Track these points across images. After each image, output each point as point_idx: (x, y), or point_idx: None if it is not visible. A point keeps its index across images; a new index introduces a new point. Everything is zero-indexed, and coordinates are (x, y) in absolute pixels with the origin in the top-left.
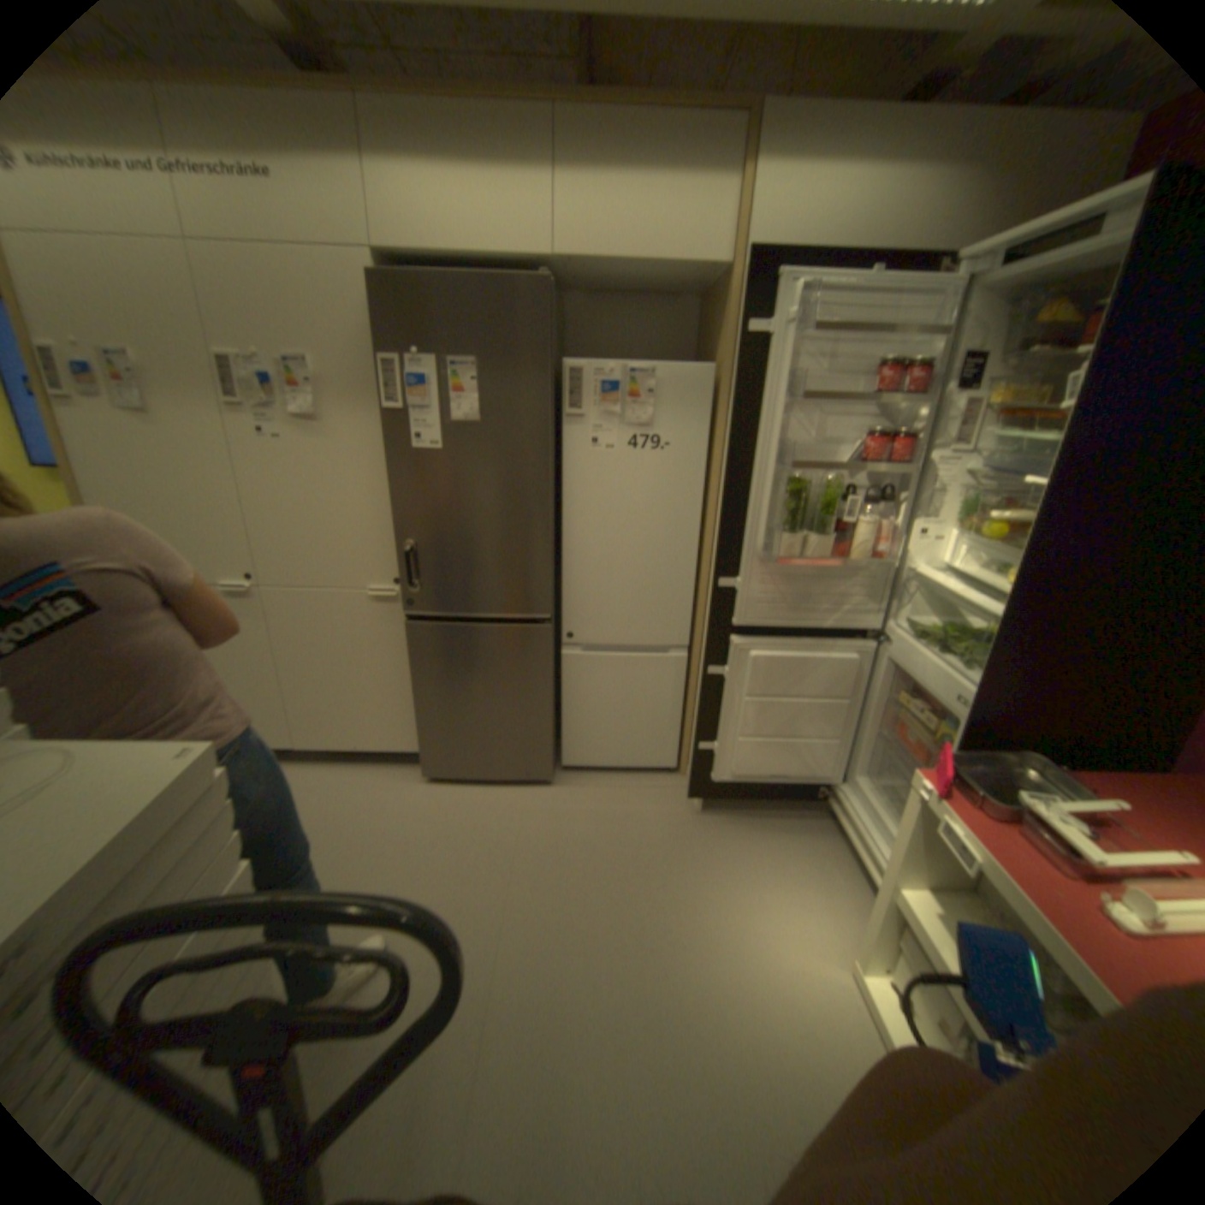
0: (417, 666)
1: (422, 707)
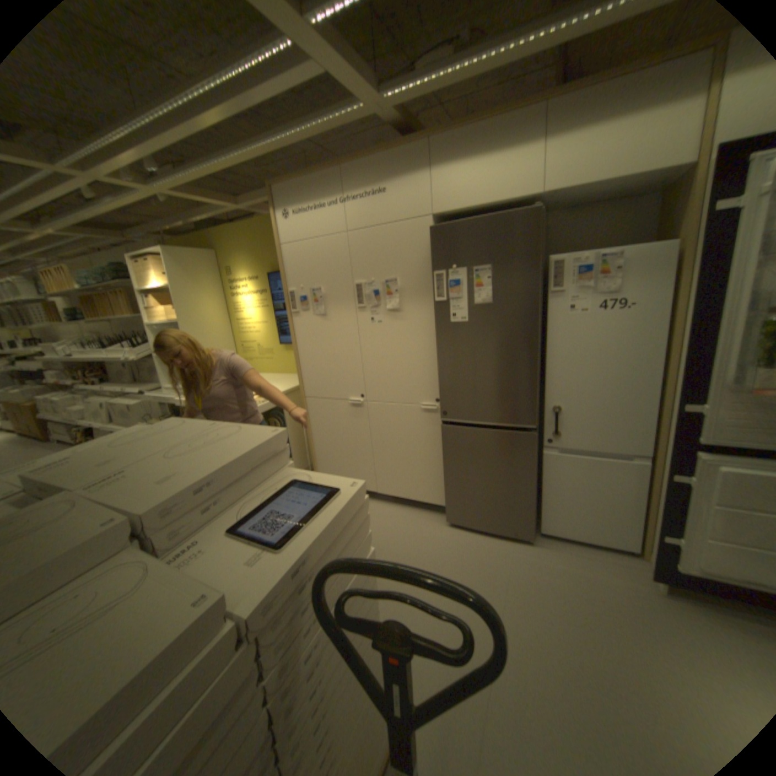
0: (446, 452)
1: (447, 479)
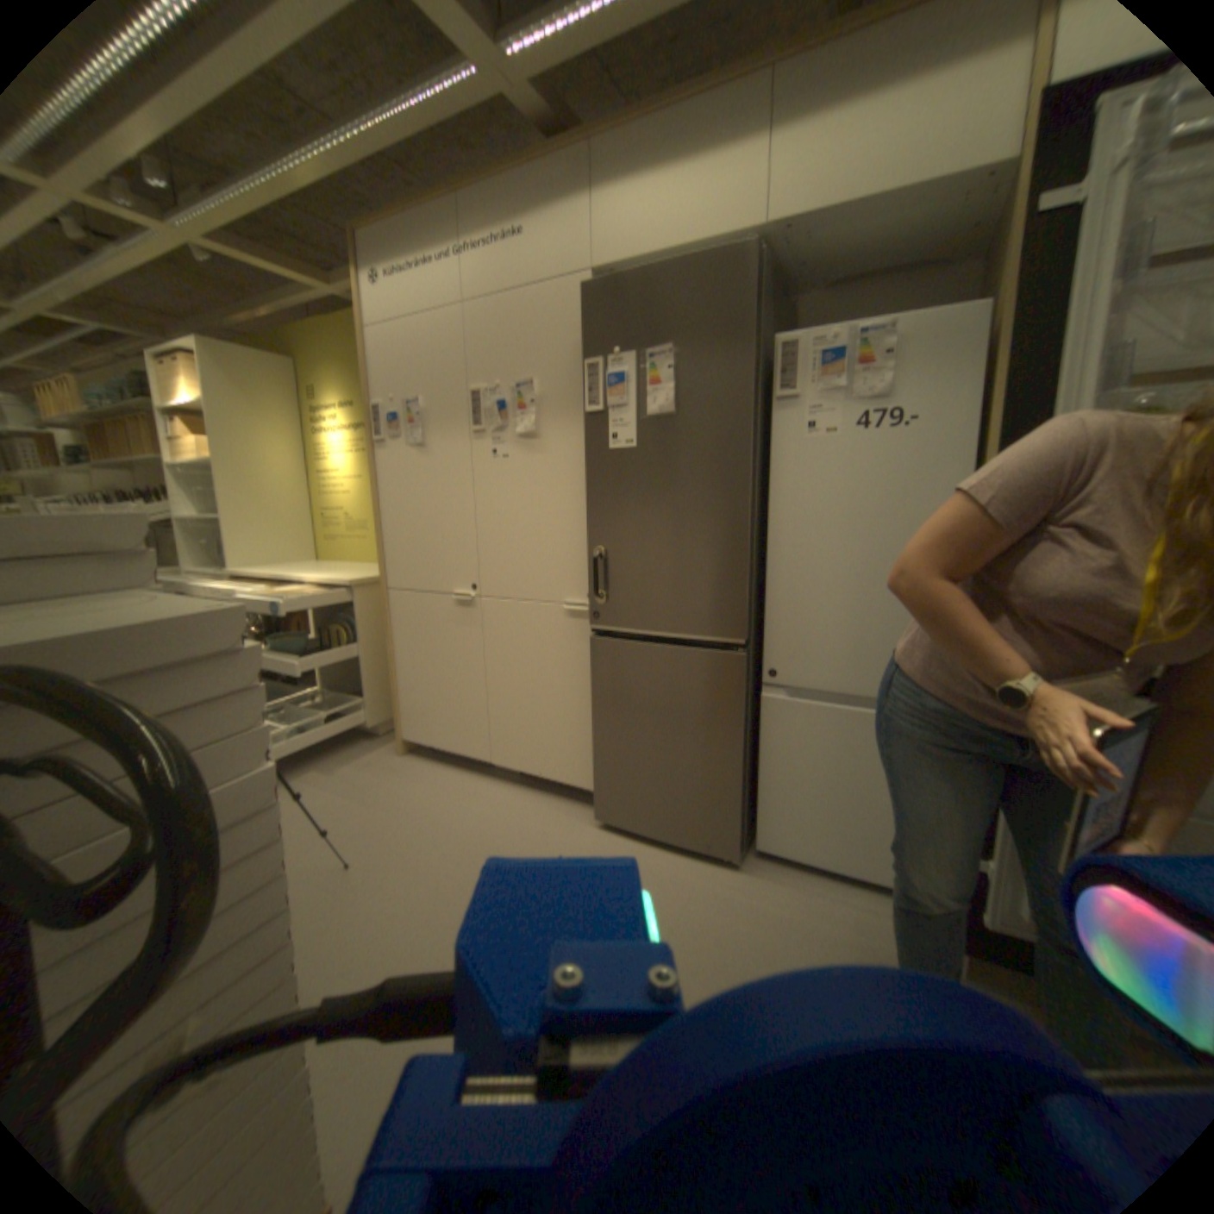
0: (597, 687)
1: (598, 736)
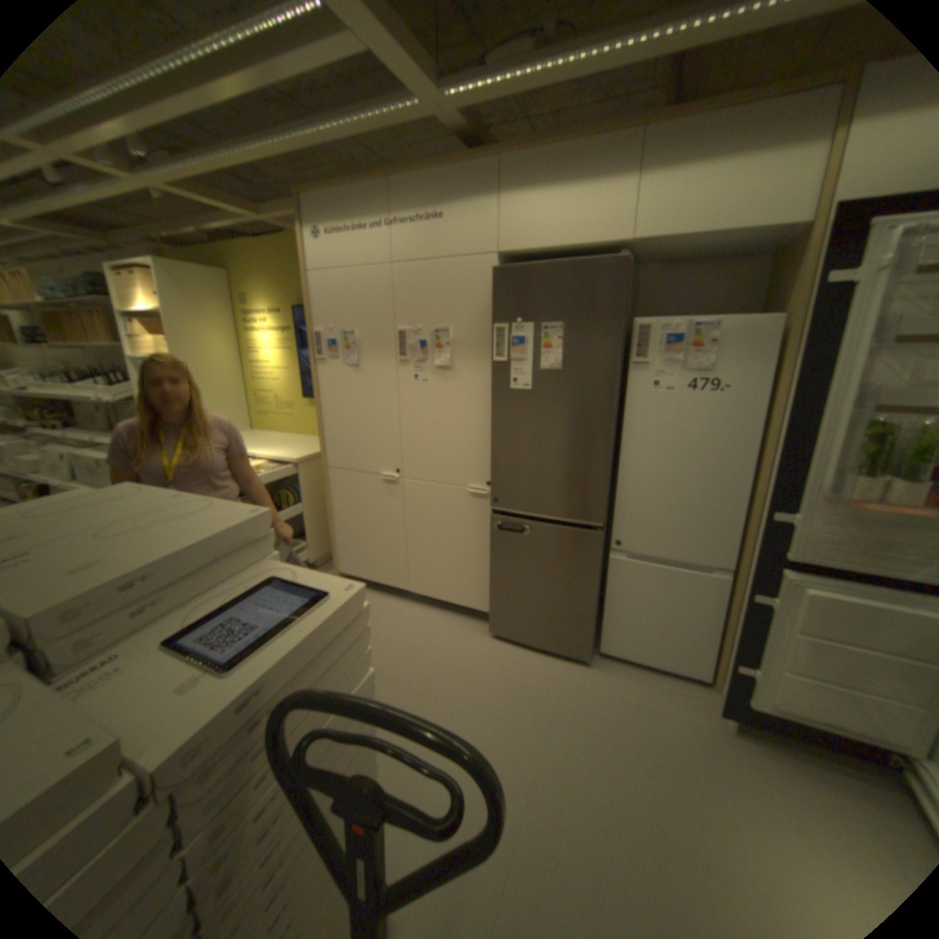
0: (495, 548)
1: (494, 580)
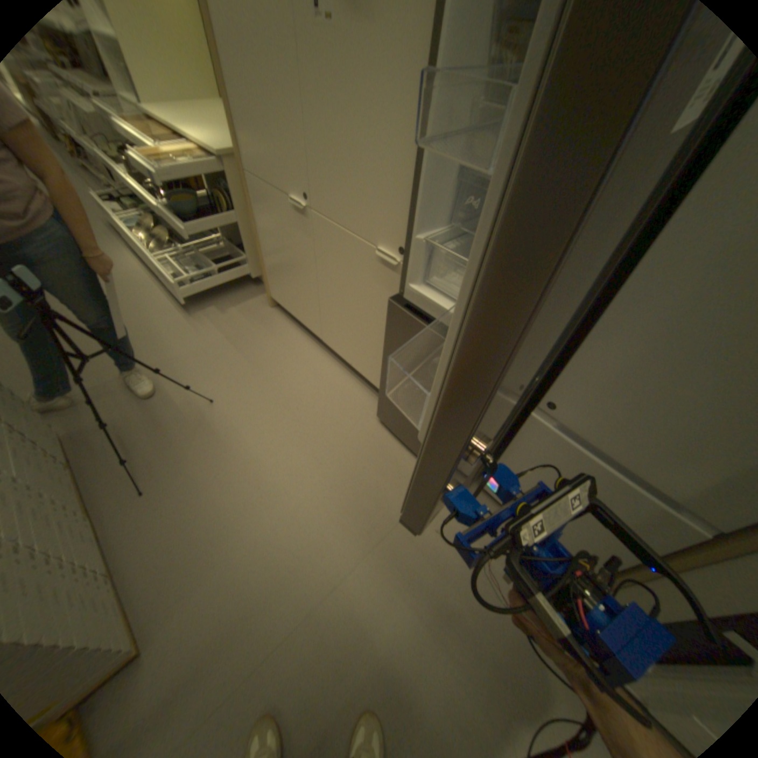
0: (389, 342)
1: (385, 374)
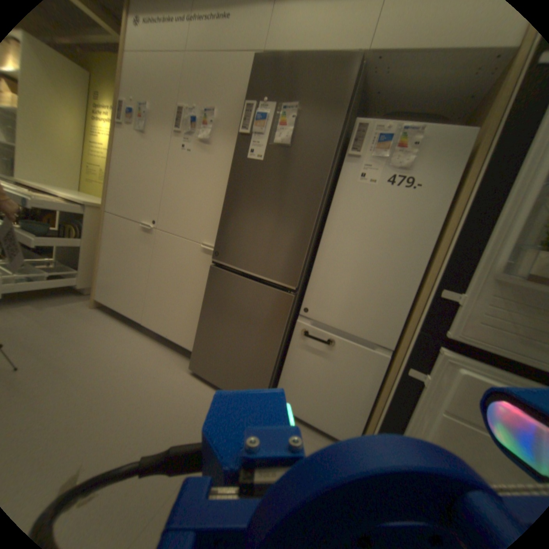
0: (207, 296)
1: (201, 324)
